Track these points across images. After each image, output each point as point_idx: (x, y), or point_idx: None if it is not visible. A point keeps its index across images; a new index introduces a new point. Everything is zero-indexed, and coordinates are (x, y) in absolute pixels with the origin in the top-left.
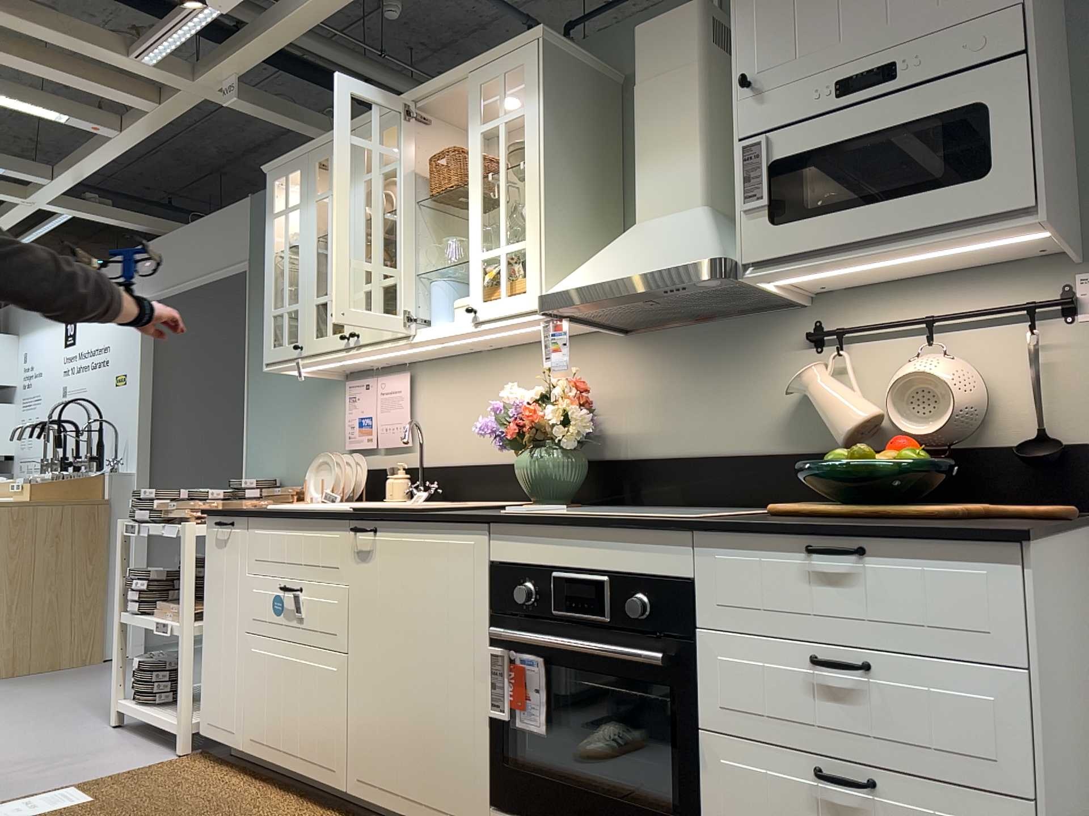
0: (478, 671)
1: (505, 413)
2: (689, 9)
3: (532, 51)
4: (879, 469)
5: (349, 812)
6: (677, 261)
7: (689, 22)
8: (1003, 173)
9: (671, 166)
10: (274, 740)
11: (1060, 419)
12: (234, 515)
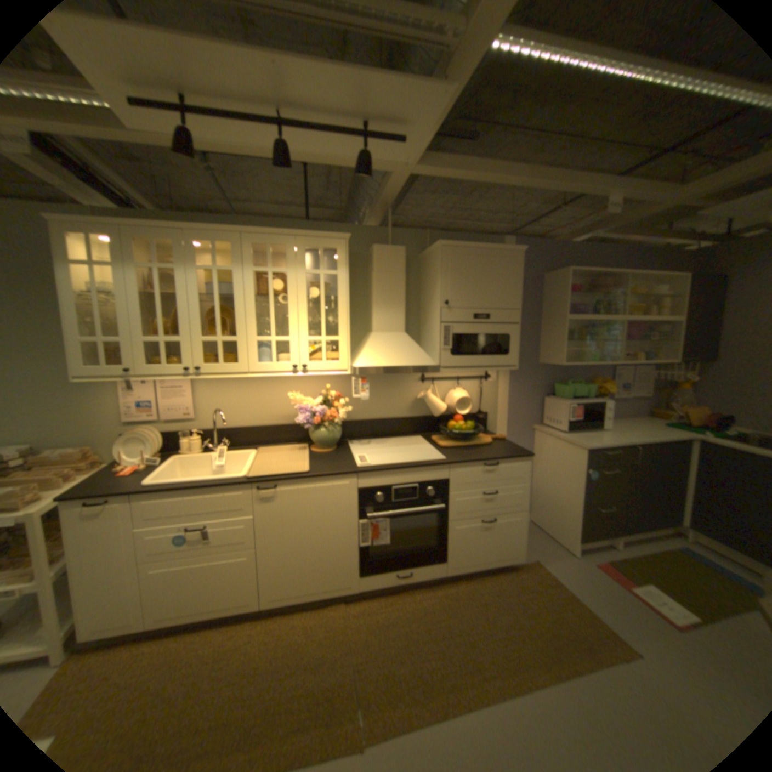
0: (352, 531)
1: (302, 409)
2: (401, 248)
3: (342, 243)
4: (463, 429)
5: (249, 617)
6: (420, 363)
7: (401, 254)
8: (512, 355)
9: (391, 313)
10: (185, 611)
11: (482, 406)
12: (111, 496)
